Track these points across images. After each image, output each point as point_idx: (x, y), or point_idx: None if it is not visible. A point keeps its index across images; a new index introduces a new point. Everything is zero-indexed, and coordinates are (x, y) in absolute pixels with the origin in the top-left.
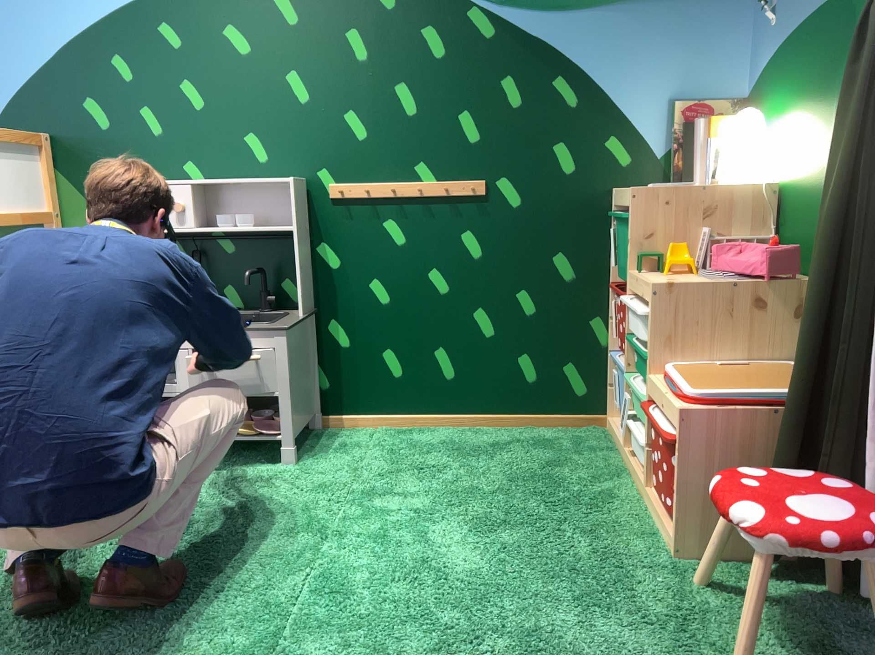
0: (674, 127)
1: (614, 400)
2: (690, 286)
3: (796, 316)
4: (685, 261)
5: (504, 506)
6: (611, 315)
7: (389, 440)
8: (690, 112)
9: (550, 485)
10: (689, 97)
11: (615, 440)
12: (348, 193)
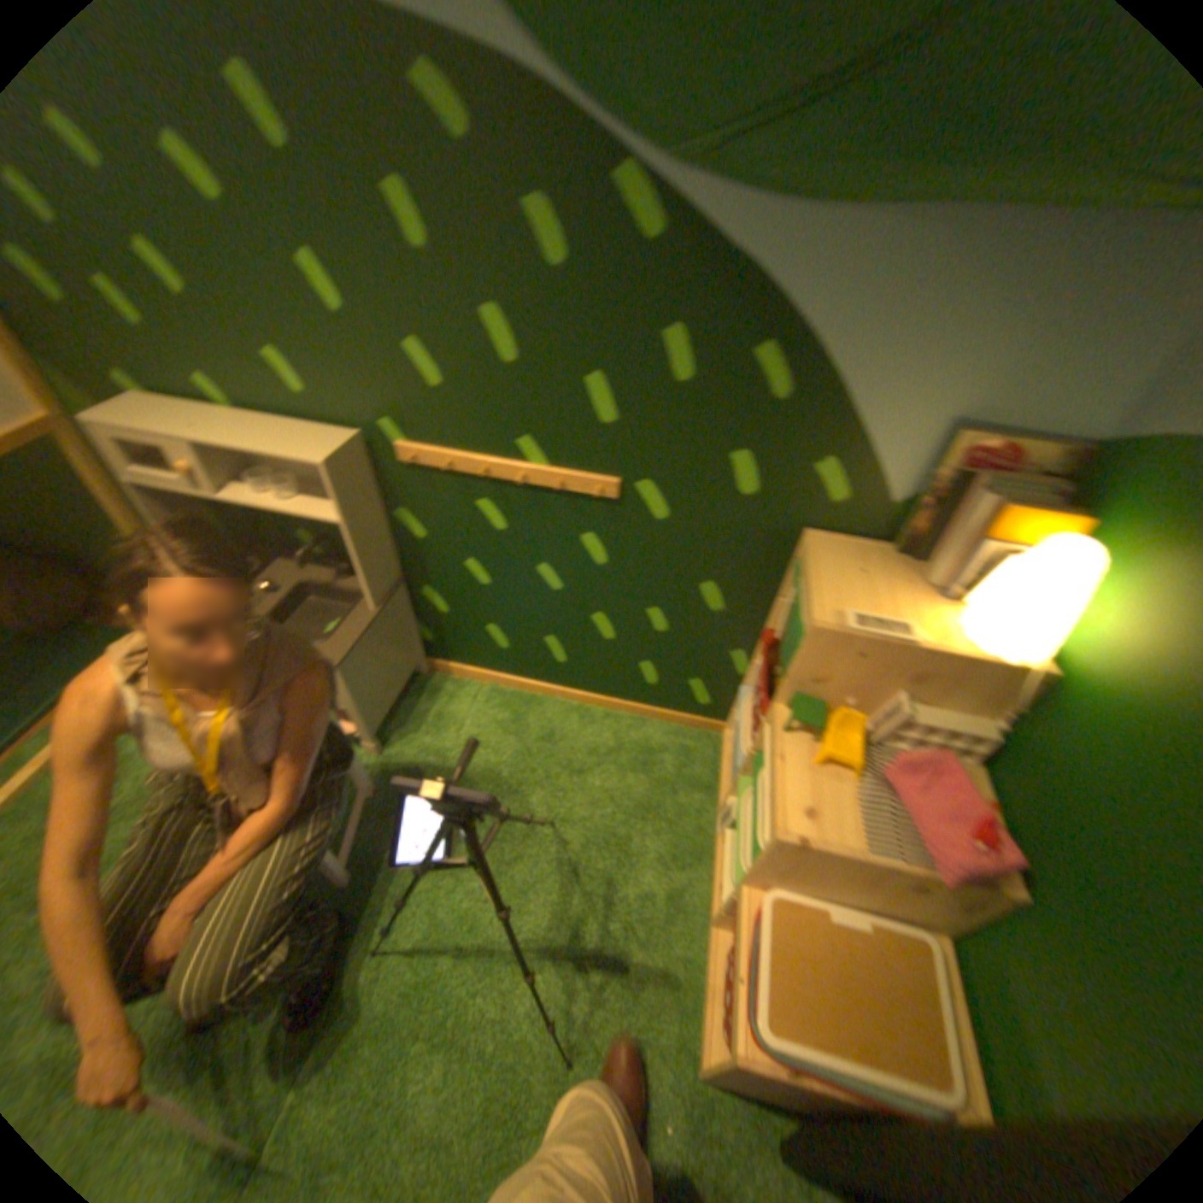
0: (945, 476)
1: (732, 744)
2: (829, 860)
3: (968, 916)
4: (853, 748)
5: (561, 903)
6: (754, 671)
7: (489, 717)
8: (986, 457)
9: (622, 865)
10: (1000, 425)
11: (721, 777)
12: (426, 465)
